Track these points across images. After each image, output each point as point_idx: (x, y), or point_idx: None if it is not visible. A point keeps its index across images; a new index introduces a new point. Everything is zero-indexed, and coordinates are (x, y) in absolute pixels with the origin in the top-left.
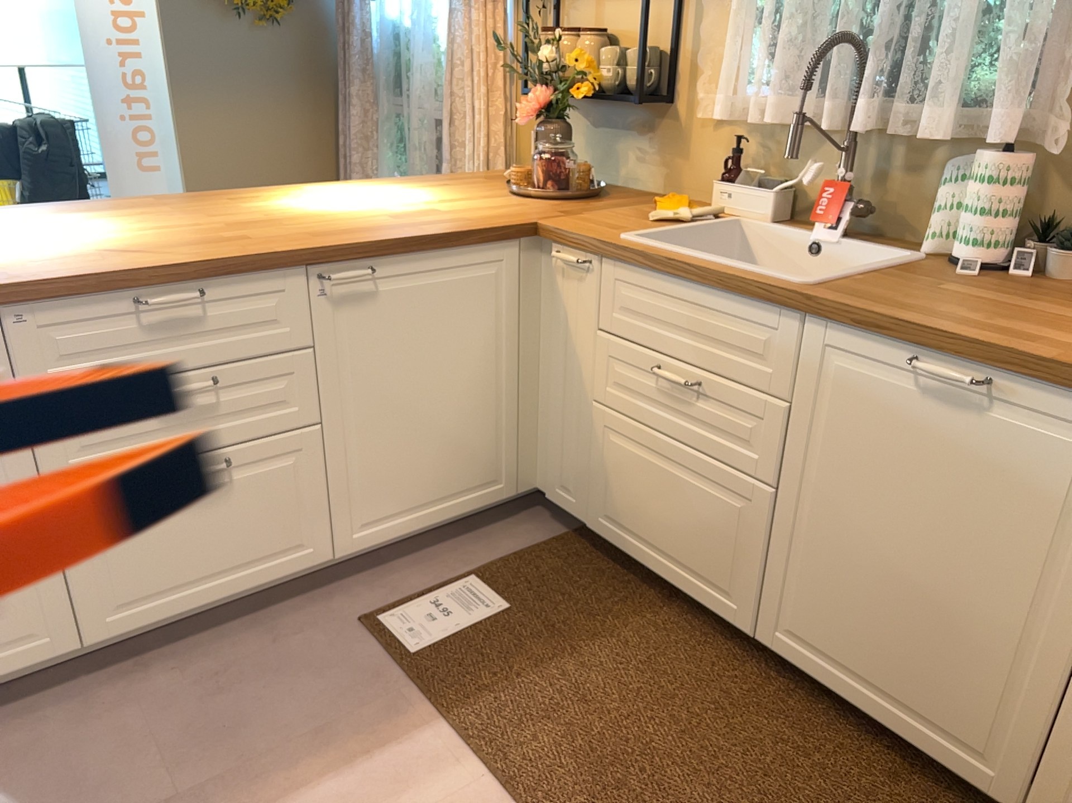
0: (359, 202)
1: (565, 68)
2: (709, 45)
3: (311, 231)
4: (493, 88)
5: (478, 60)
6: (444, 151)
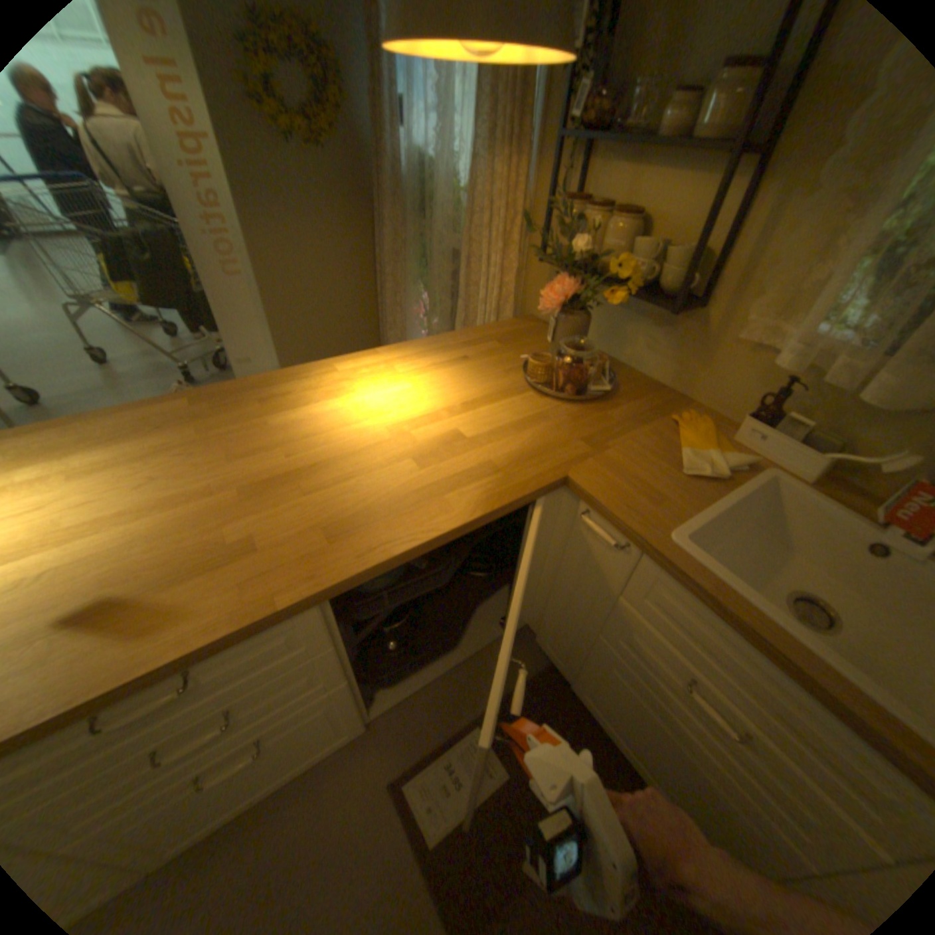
0: (384, 411)
1: (598, 256)
2: (783, 254)
3: (328, 518)
4: (509, 241)
5: (497, 210)
6: (460, 289)
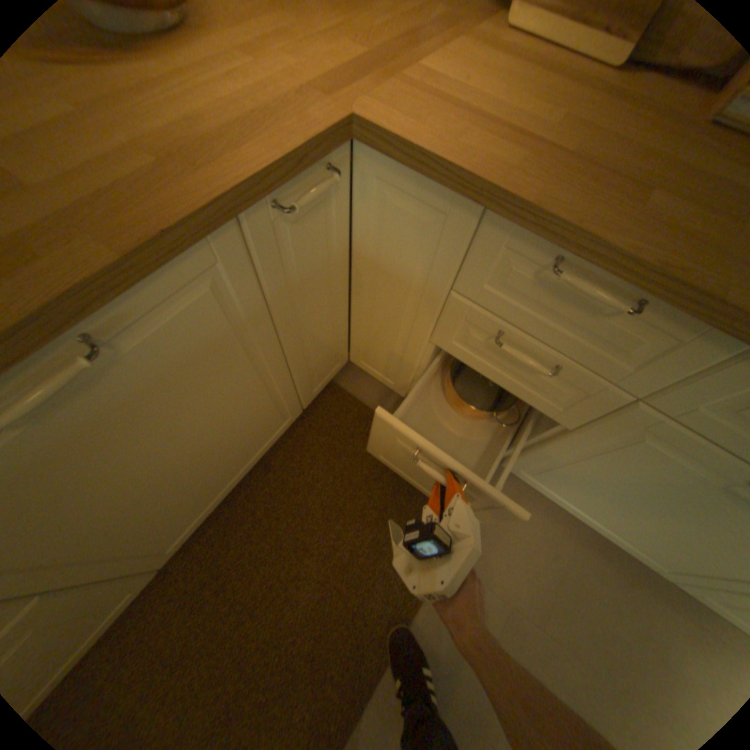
0: None
1: None
2: None
3: None
4: None
5: None
6: None
